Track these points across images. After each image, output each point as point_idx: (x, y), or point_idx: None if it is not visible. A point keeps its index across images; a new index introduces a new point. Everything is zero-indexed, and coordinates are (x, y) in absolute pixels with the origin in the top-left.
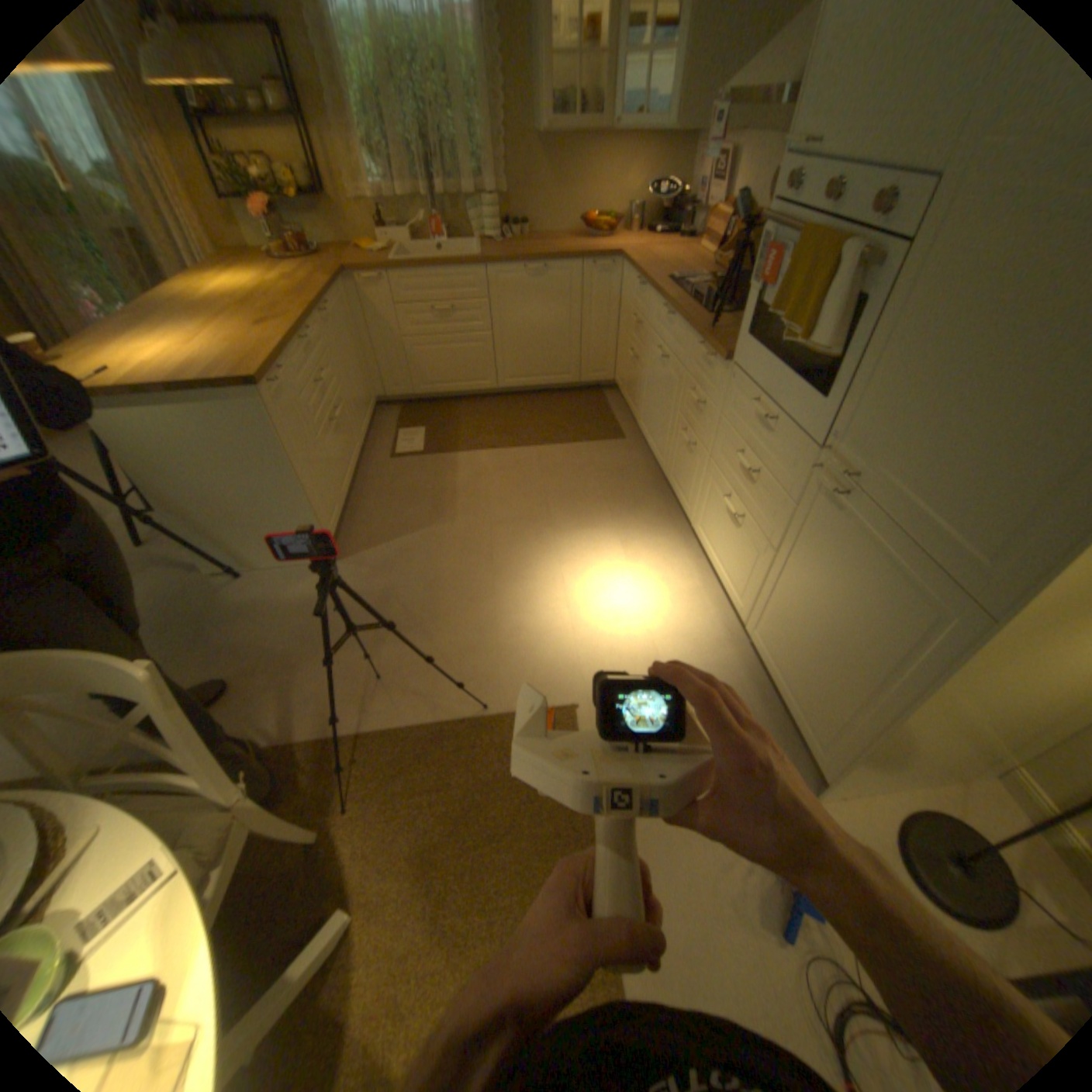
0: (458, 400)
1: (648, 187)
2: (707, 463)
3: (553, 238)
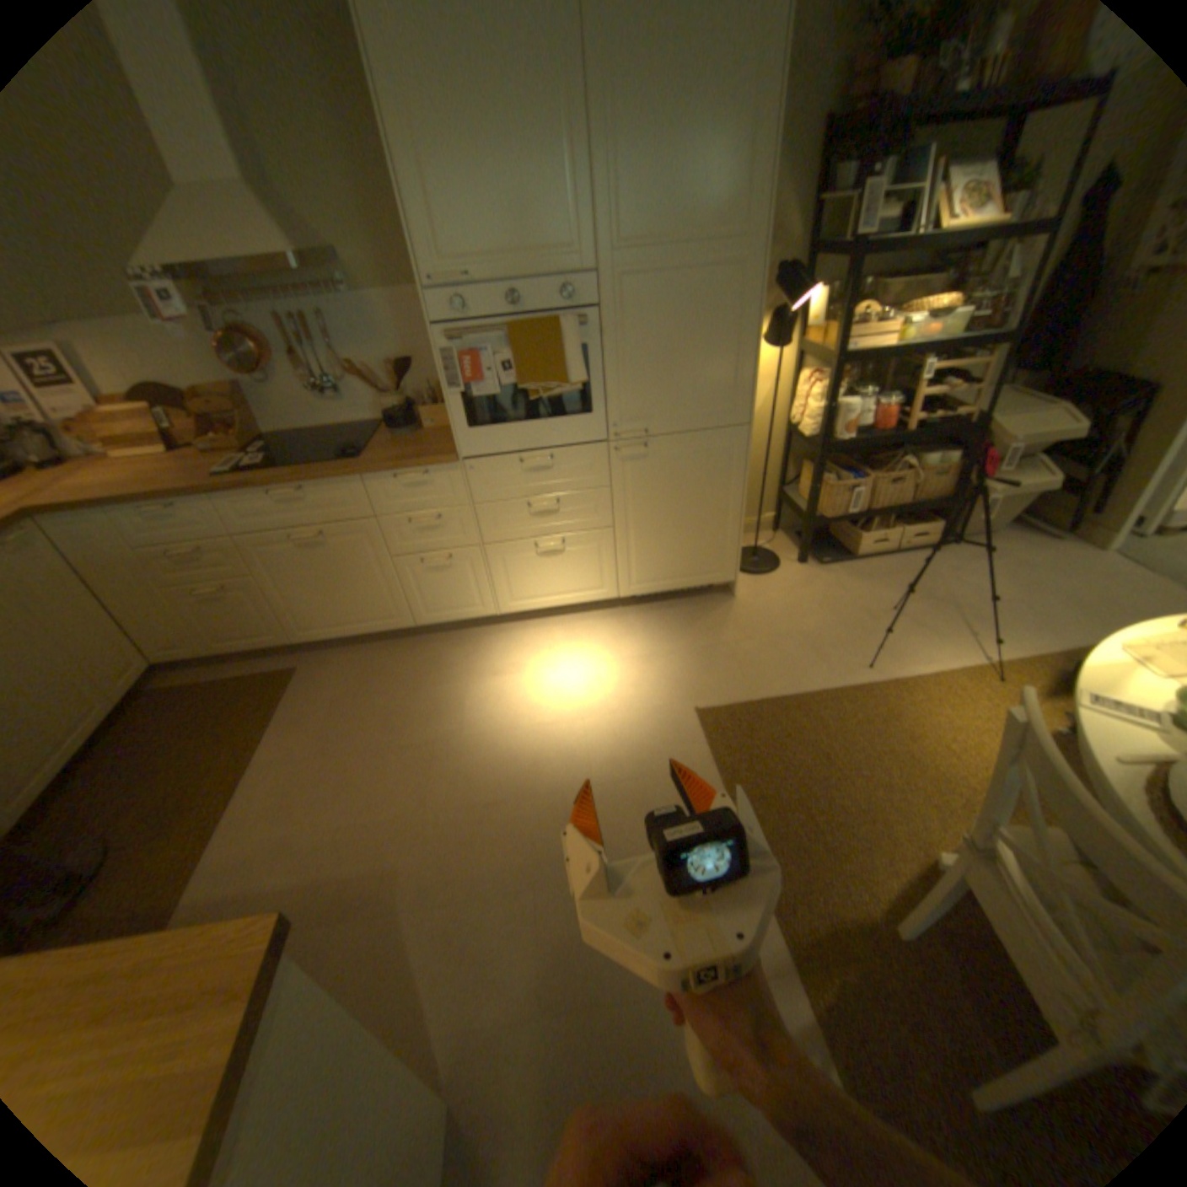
0: None
1: None
2: (484, 550)
3: None
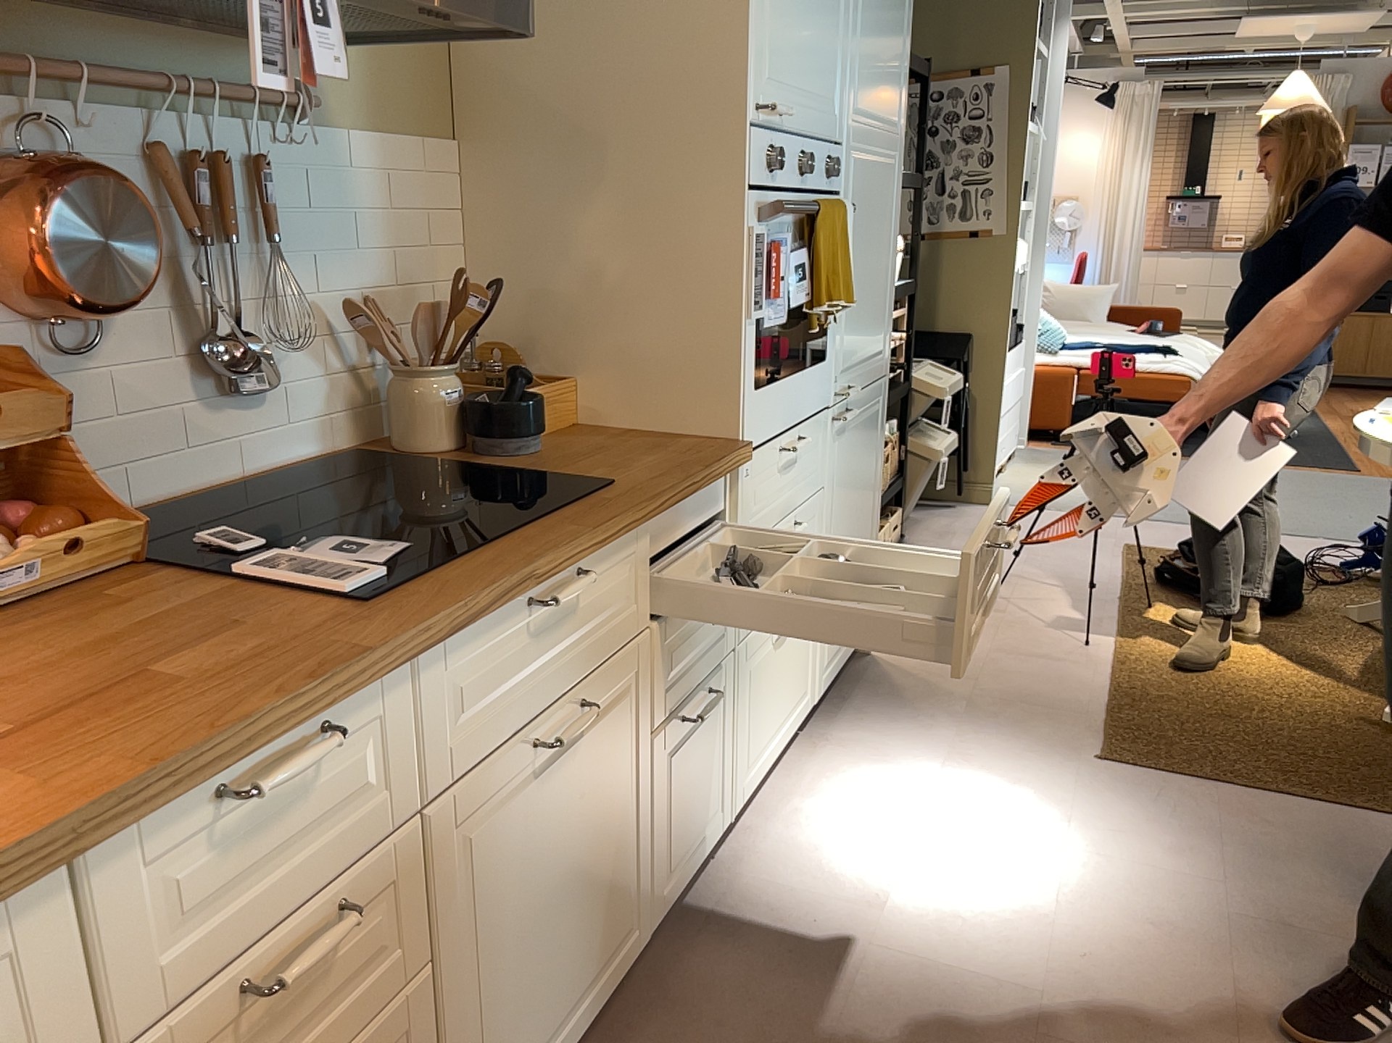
0: None
1: None
2: (738, 656)
3: None
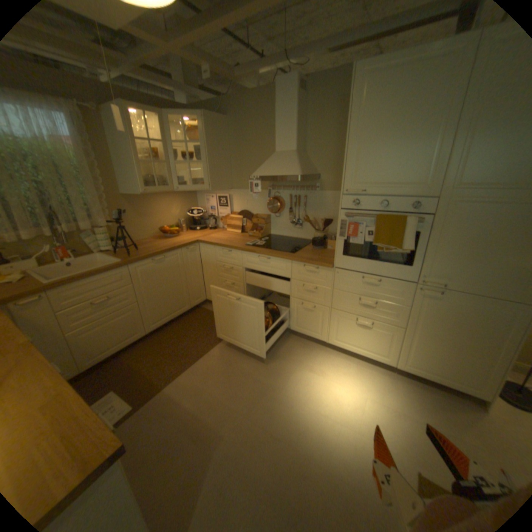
0: (117, 357)
1: (183, 212)
2: (332, 311)
3: (148, 242)
